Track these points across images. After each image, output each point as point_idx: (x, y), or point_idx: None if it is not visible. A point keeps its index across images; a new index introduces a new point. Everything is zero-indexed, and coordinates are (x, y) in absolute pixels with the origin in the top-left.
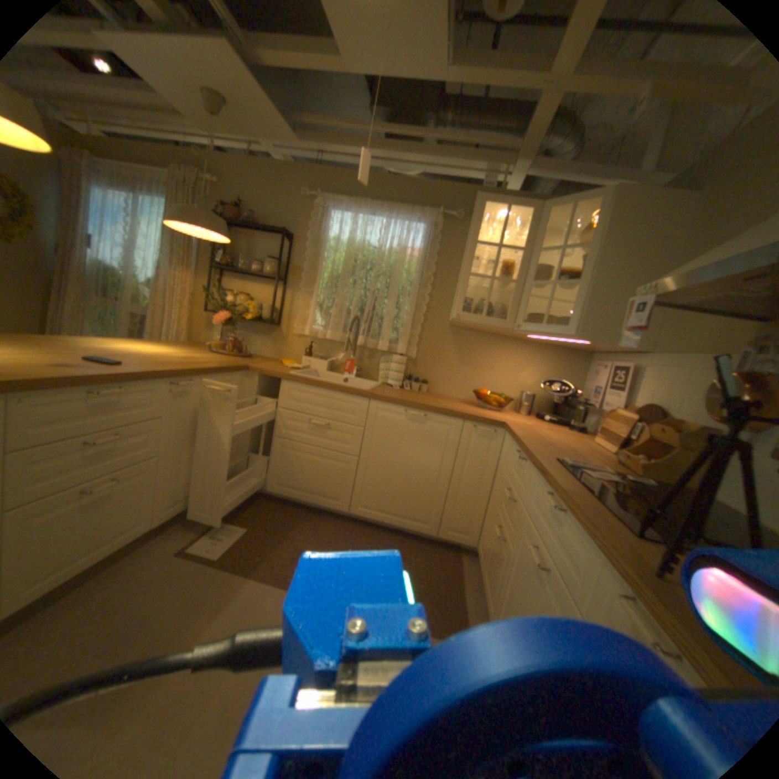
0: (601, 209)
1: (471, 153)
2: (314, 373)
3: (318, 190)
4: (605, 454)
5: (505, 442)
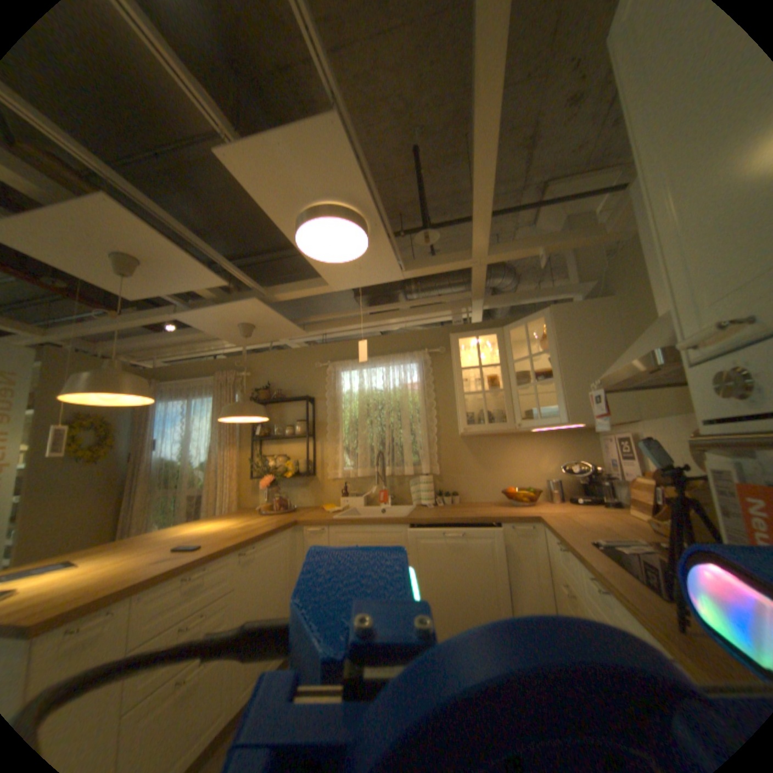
0: (547, 321)
1: (435, 306)
2: (352, 511)
3: (326, 360)
4: (641, 525)
5: (546, 535)
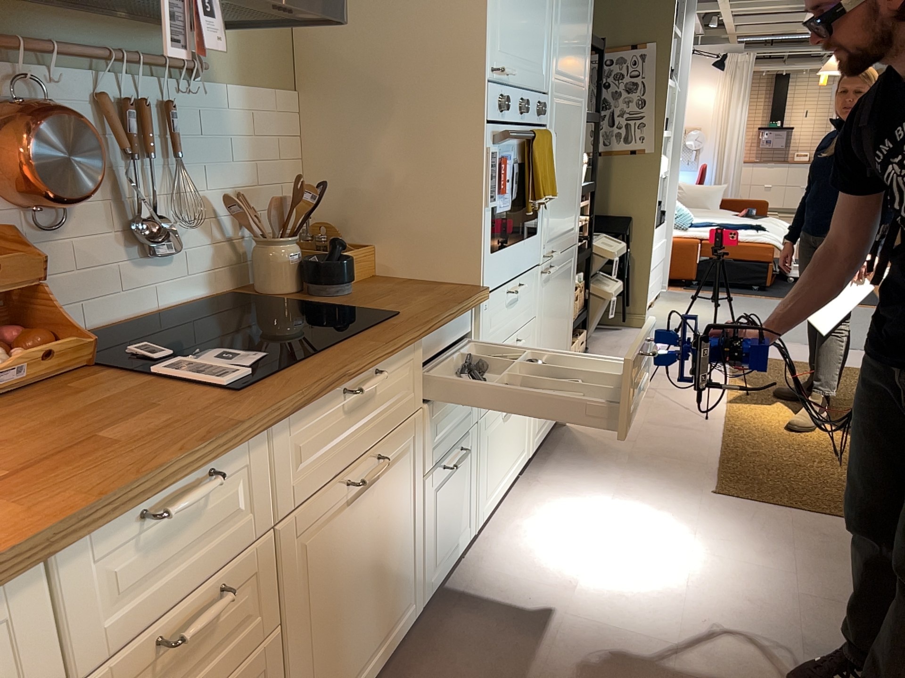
0: None
1: None
2: None
3: None
4: None
5: None
